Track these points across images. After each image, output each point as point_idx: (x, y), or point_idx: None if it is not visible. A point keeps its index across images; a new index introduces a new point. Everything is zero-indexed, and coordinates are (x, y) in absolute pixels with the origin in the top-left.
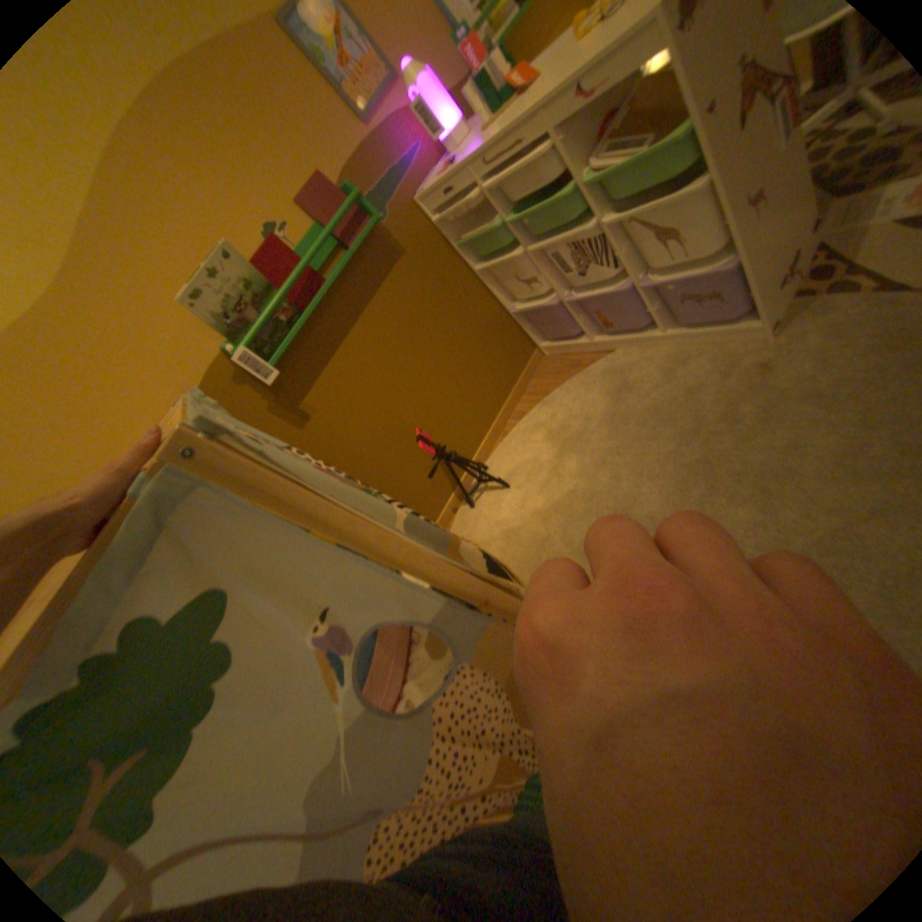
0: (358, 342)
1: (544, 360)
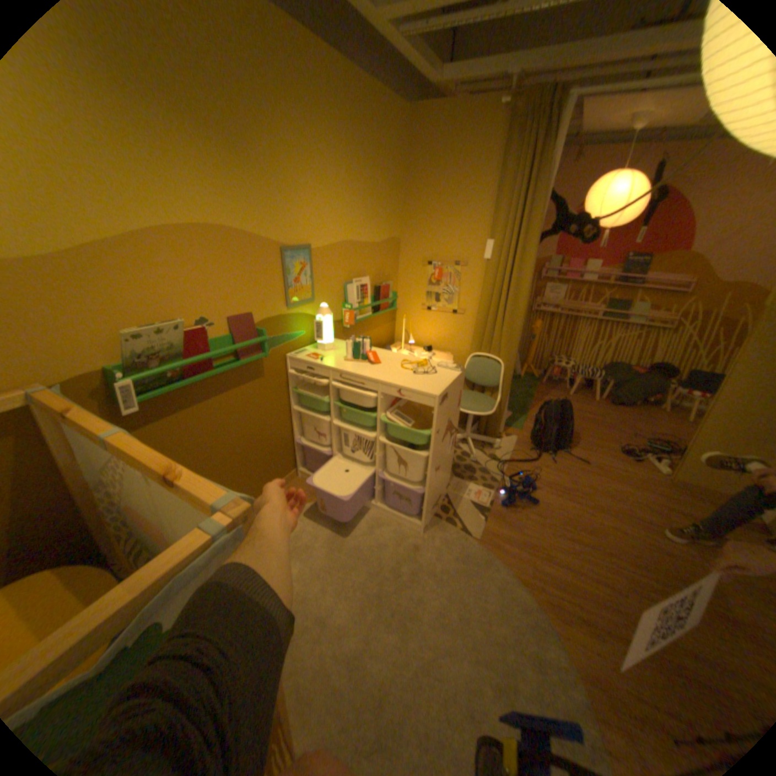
0: (199, 413)
1: (295, 480)
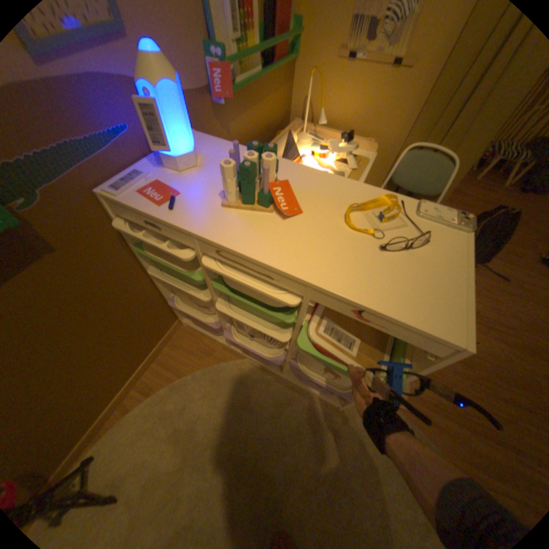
0: None
1: (180, 330)
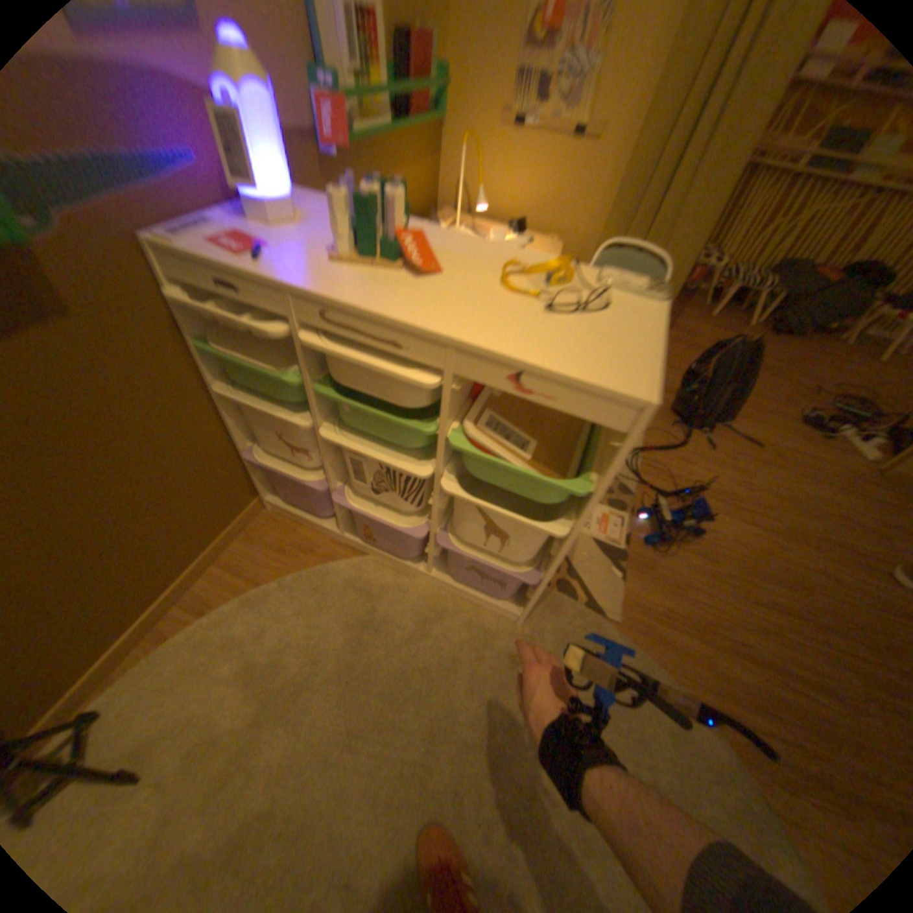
0: None
1: (262, 517)
